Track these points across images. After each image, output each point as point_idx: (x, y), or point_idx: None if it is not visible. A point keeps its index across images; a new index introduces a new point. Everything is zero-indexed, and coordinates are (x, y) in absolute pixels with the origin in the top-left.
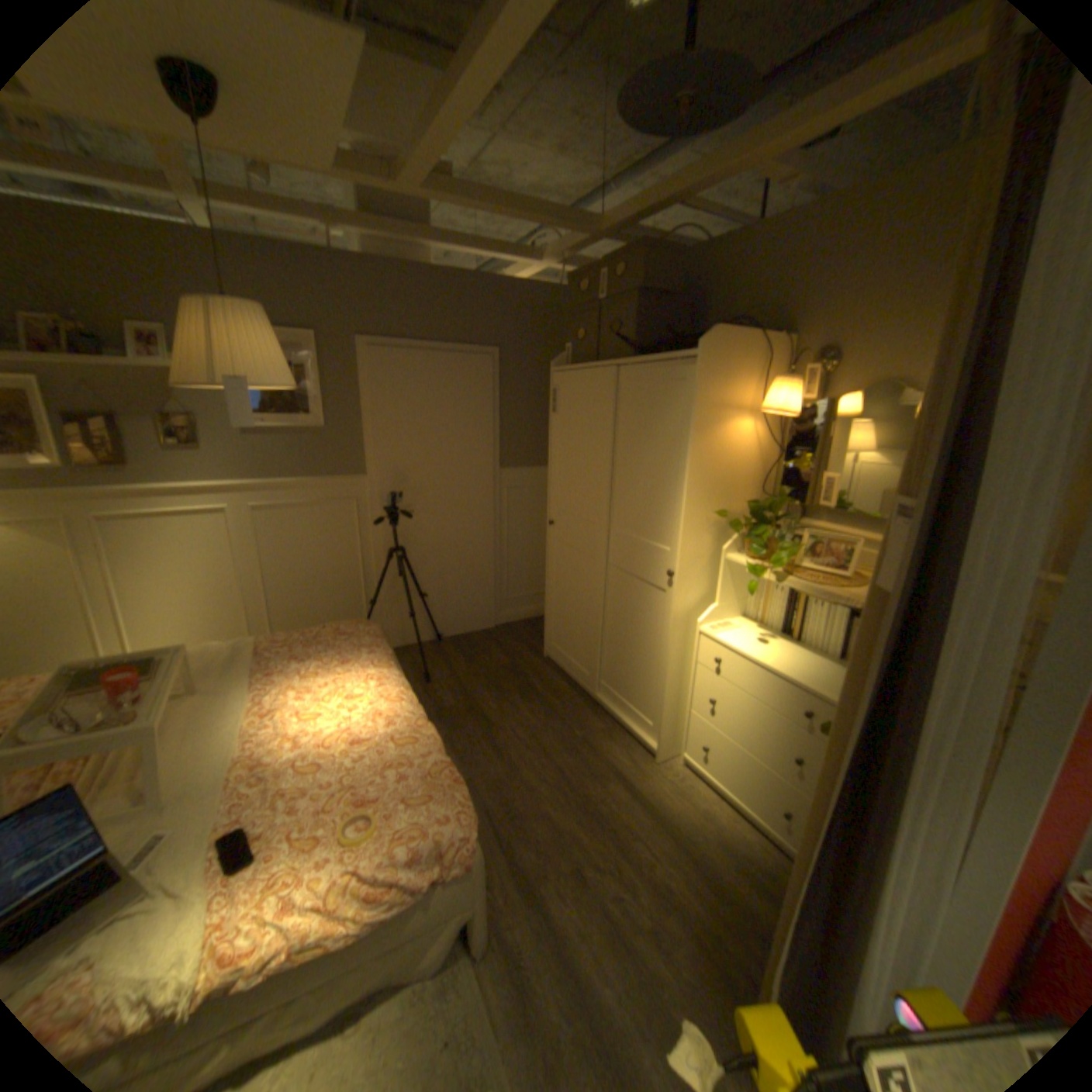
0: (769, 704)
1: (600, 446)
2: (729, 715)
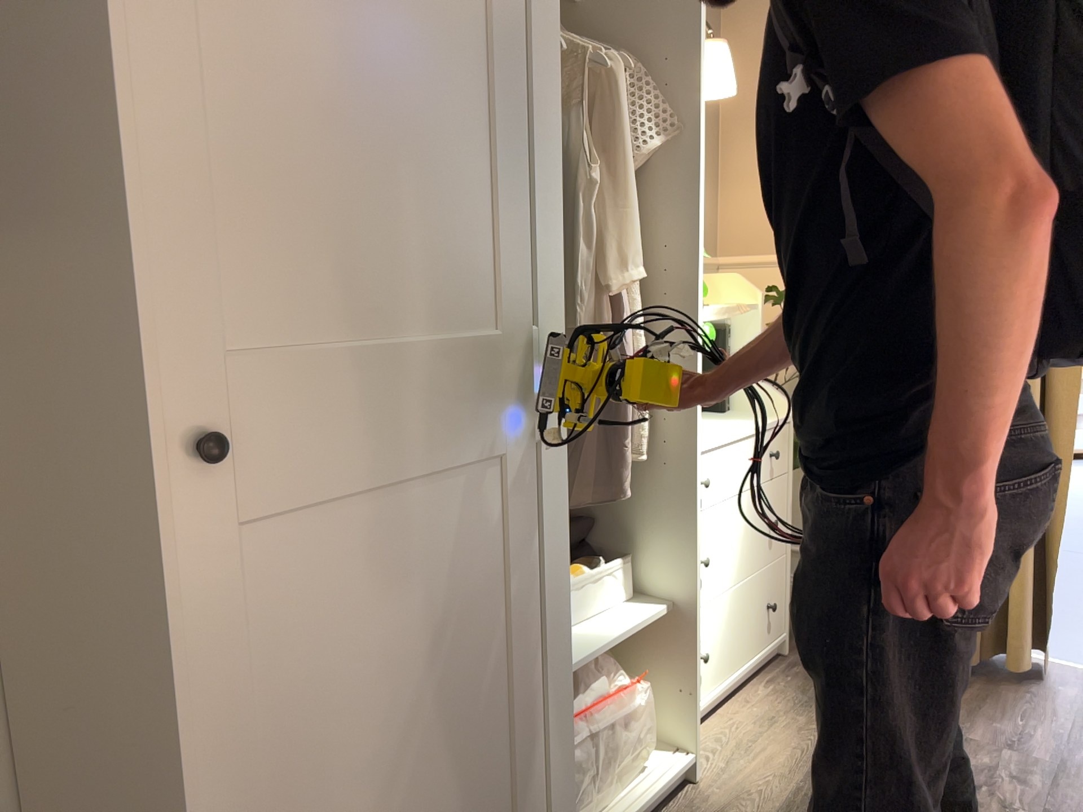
0: (747, 488)
1: (477, 46)
2: (716, 562)
